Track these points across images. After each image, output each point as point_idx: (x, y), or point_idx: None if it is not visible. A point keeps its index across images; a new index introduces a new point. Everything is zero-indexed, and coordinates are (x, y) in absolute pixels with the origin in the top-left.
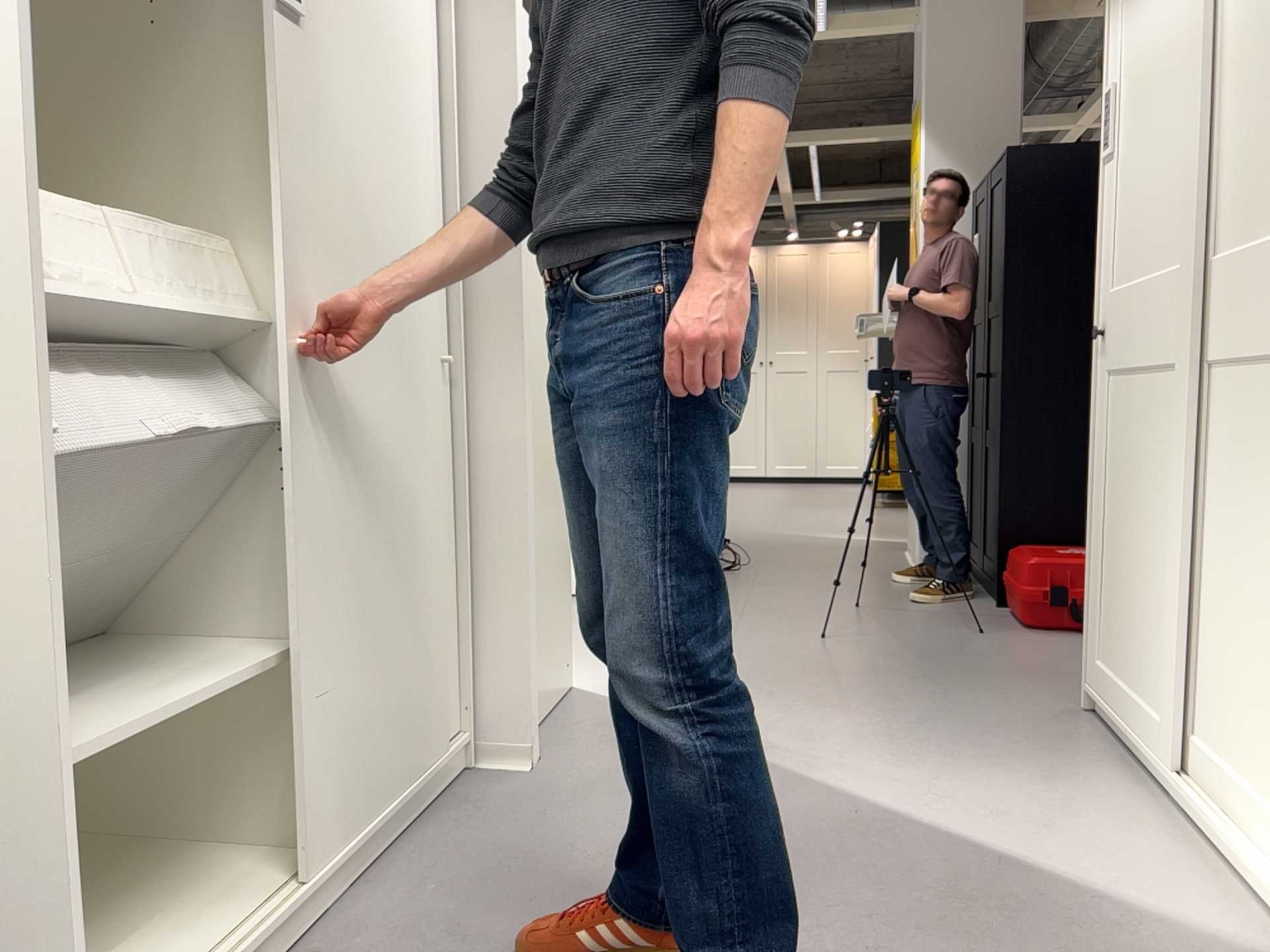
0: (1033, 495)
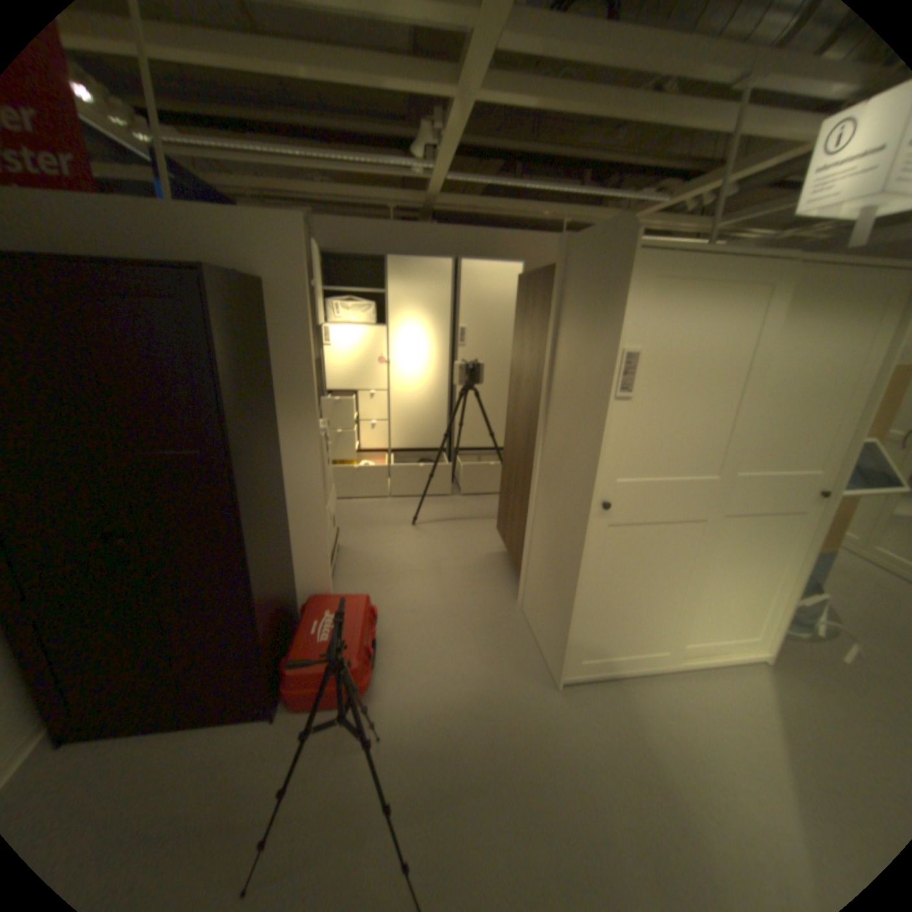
0: (276, 608)
